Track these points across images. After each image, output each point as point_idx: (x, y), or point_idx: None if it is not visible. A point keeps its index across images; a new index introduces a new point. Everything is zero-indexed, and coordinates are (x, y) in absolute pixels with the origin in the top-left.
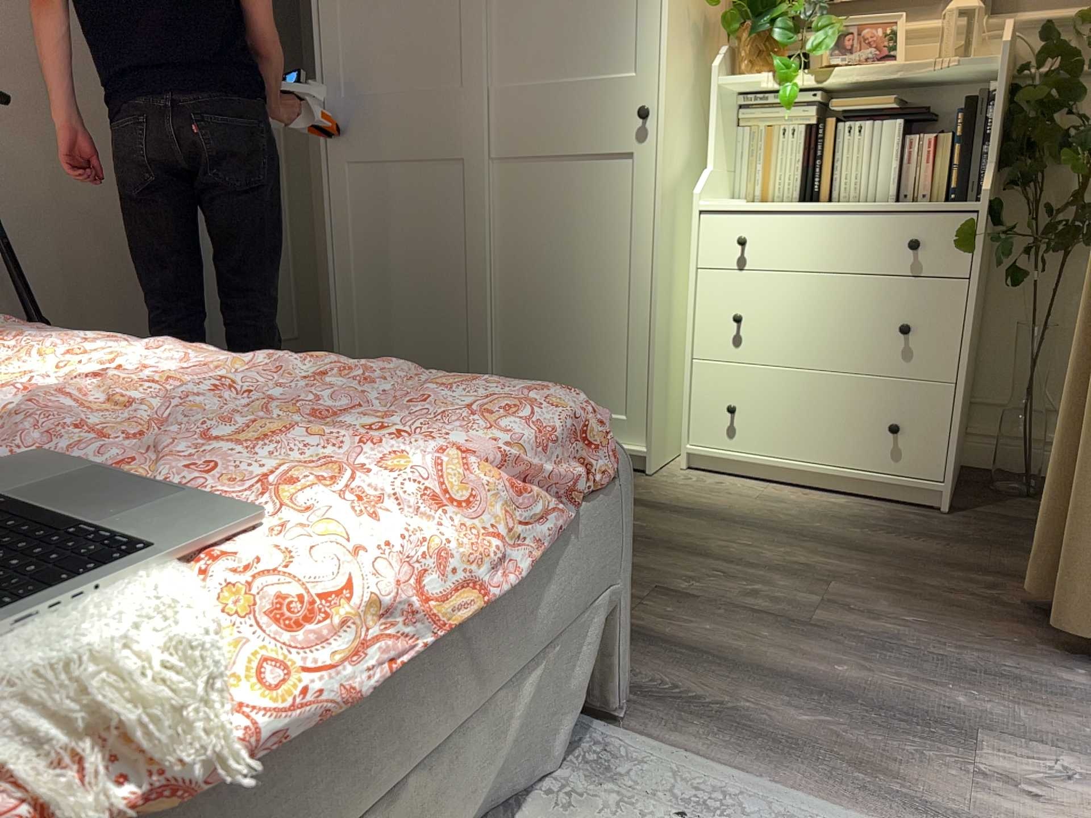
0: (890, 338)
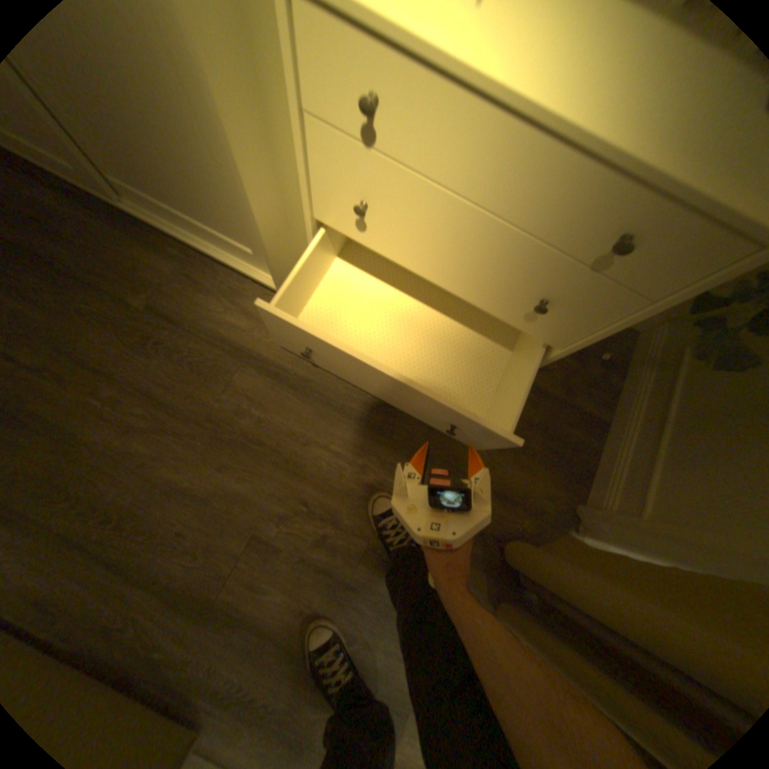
0: (523, 301)
